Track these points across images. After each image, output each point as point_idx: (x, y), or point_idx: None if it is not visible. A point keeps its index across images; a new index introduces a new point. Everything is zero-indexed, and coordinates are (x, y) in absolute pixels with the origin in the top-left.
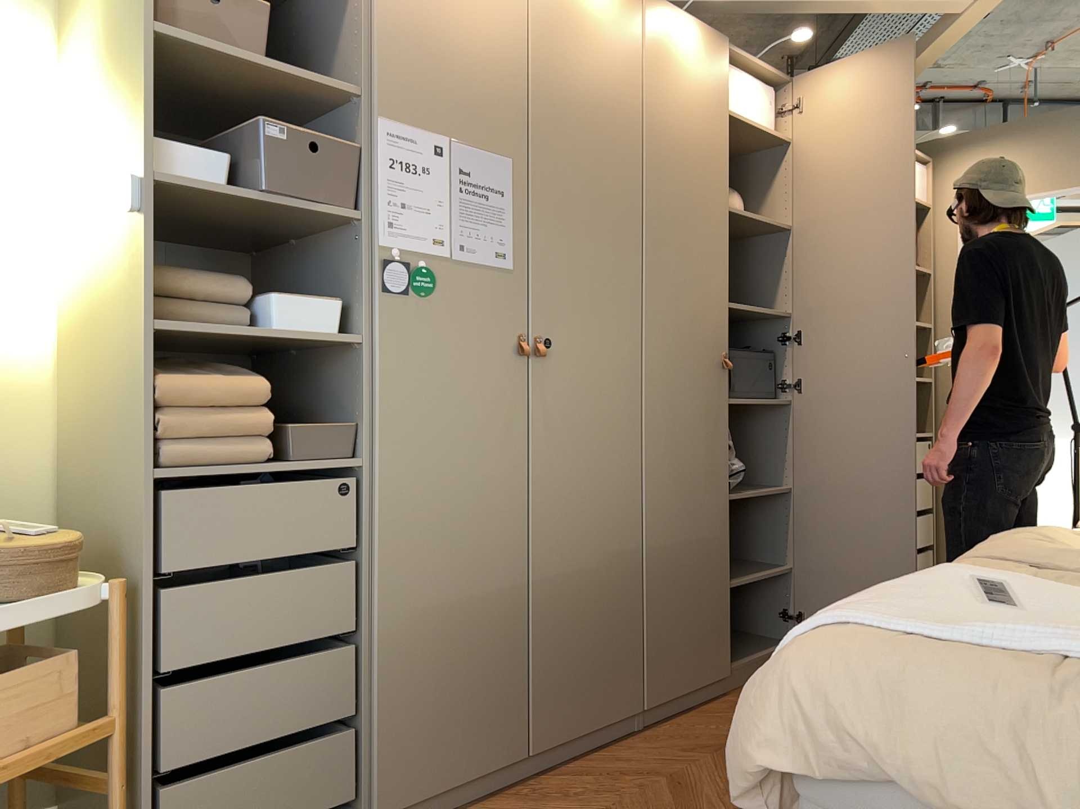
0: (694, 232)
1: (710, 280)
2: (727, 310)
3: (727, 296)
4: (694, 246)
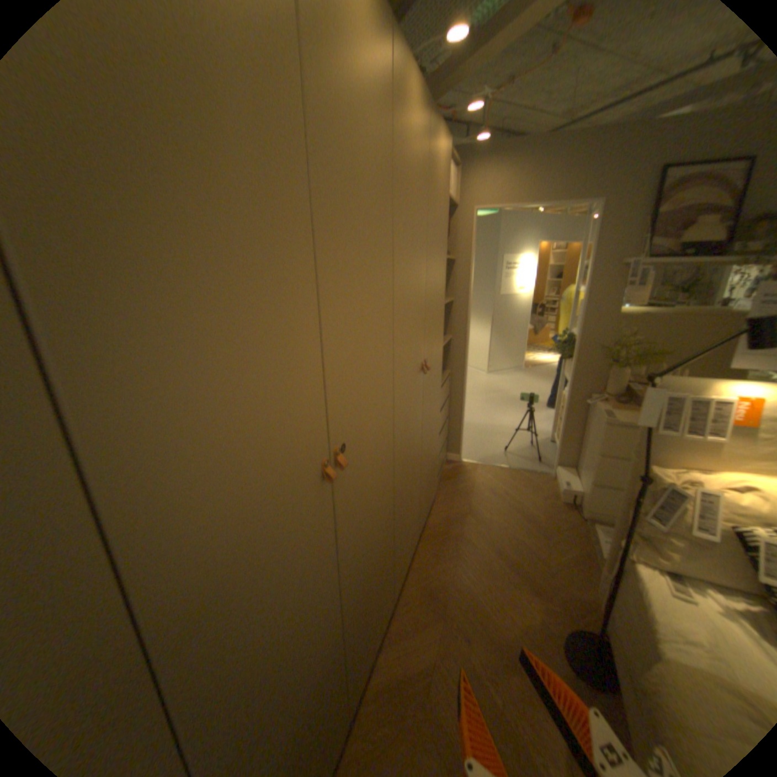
0: (247, 307)
1: (292, 377)
2: (321, 405)
3: (320, 385)
4: (251, 337)
